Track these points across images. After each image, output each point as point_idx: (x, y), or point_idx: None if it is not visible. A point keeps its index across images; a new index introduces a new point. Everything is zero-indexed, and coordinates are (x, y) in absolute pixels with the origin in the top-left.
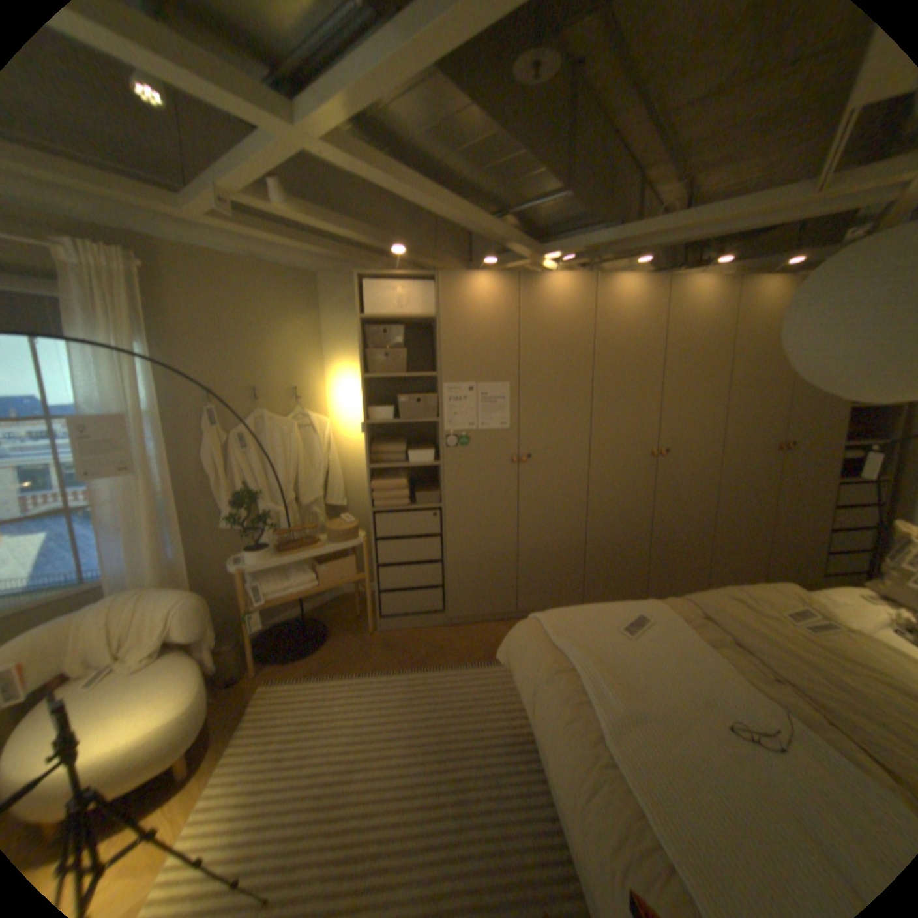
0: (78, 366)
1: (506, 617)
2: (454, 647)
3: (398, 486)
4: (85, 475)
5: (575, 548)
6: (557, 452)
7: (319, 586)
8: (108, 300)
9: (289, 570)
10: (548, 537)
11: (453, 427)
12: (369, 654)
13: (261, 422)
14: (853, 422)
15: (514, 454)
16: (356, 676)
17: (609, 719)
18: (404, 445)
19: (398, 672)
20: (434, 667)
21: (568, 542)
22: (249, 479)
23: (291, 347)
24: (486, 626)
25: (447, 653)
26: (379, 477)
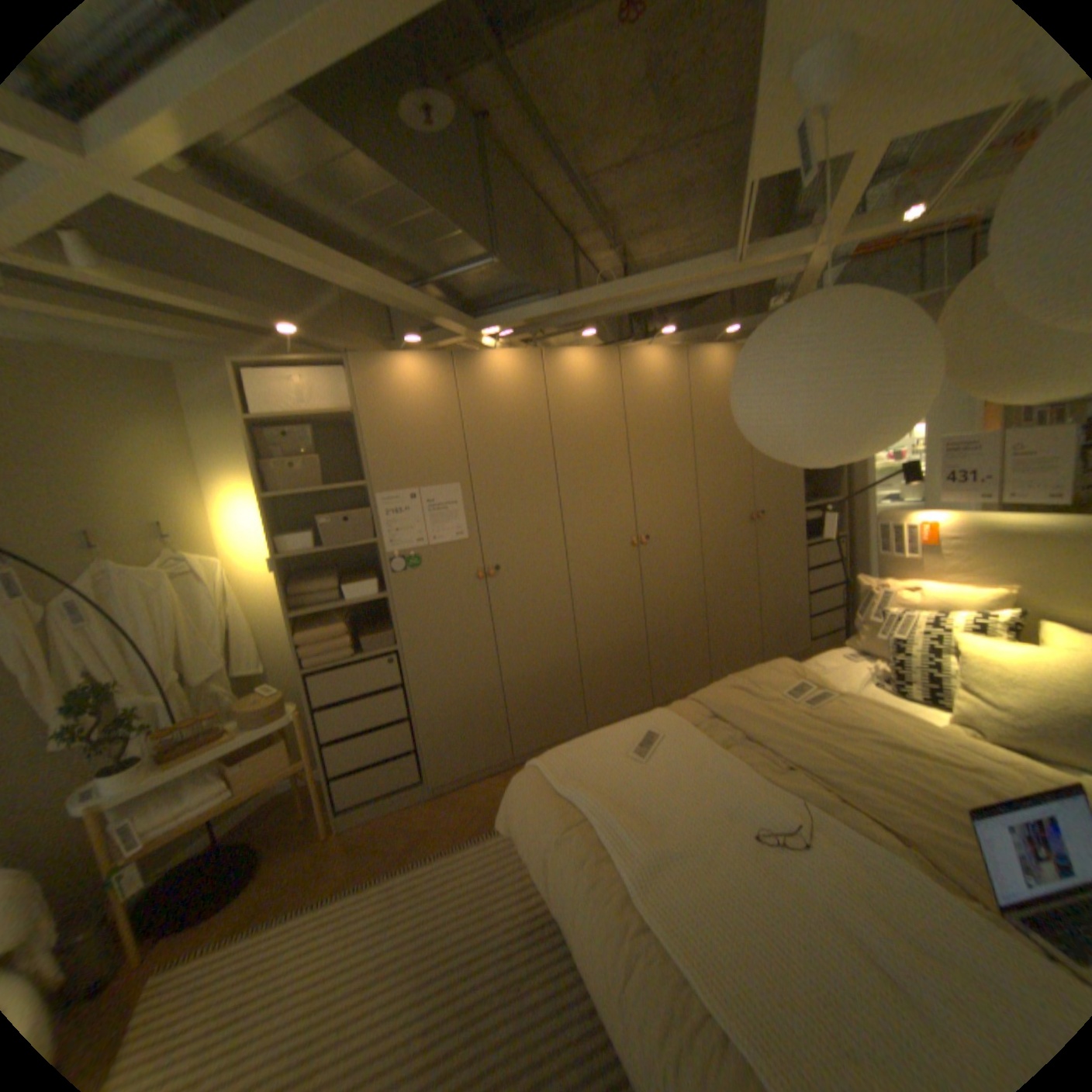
0: None
1: (500, 769)
2: (440, 828)
3: (333, 635)
4: None
5: (567, 667)
6: (529, 559)
7: (233, 799)
8: None
9: (180, 788)
10: (535, 660)
11: (397, 547)
12: (323, 873)
13: (103, 582)
14: (807, 485)
15: (479, 570)
16: (306, 911)
17: (631, 872)
18: (334, 581)
19: (368, 886)
20: (416, 863)
21: (559, 661)
22: (93, 668)
23: (143, 469)
24: (478, 788)
25: (432, 839)
26: (303, 629)
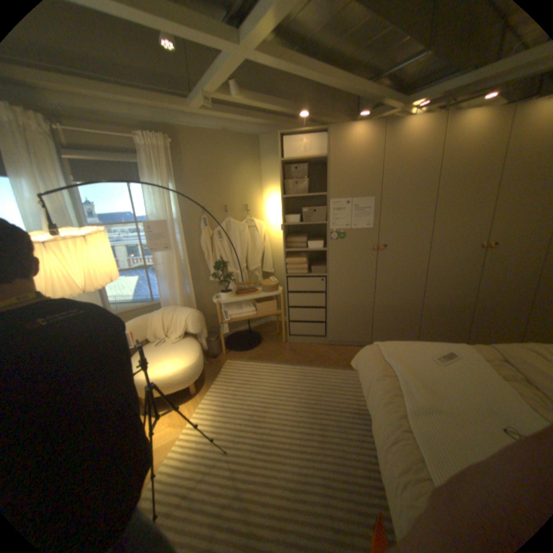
0: (145, 197)
1: (363, 345)
2: (329, 357)
3: (300, 262)
4: (150, 251)
5: (414, 308)
6: (405, 244)
7: (256, 315)
8: (156, 163)
9: (241, 305)
10: (395, 299)
11: (335, 227)
12: (281, 354)
13: (228, 225)
14: None
15: (374, 245)
16: (273, 363)
17: (412, 407)
18: (305, 239)
19: (296, 365)
20: (316, 366)
21: (409, 303)
22: (222, 256)
23: (244, 182)
24: (350, 348)
25: (324, 360)
26: (289, 257)
